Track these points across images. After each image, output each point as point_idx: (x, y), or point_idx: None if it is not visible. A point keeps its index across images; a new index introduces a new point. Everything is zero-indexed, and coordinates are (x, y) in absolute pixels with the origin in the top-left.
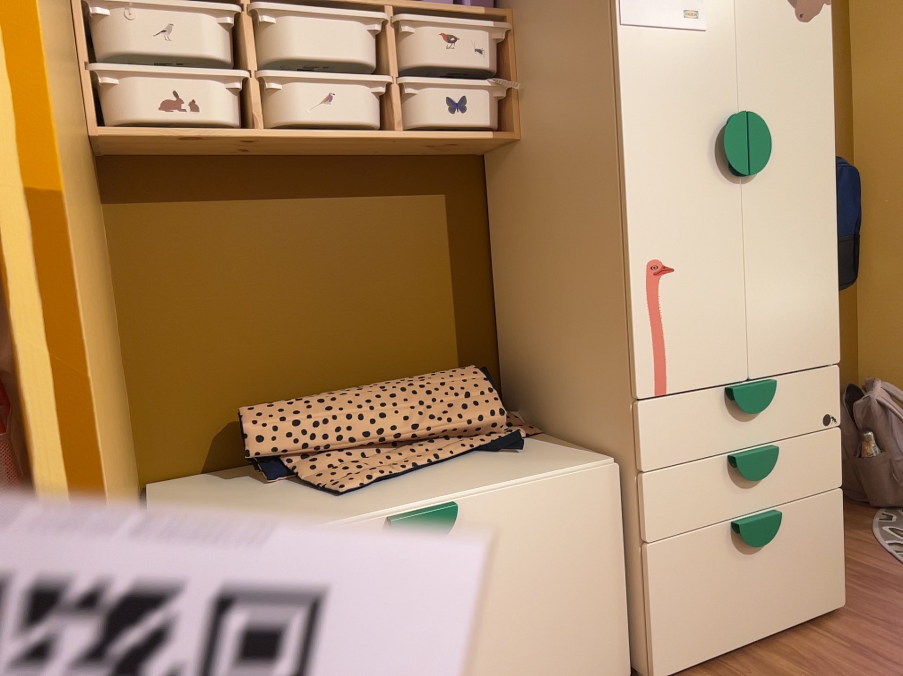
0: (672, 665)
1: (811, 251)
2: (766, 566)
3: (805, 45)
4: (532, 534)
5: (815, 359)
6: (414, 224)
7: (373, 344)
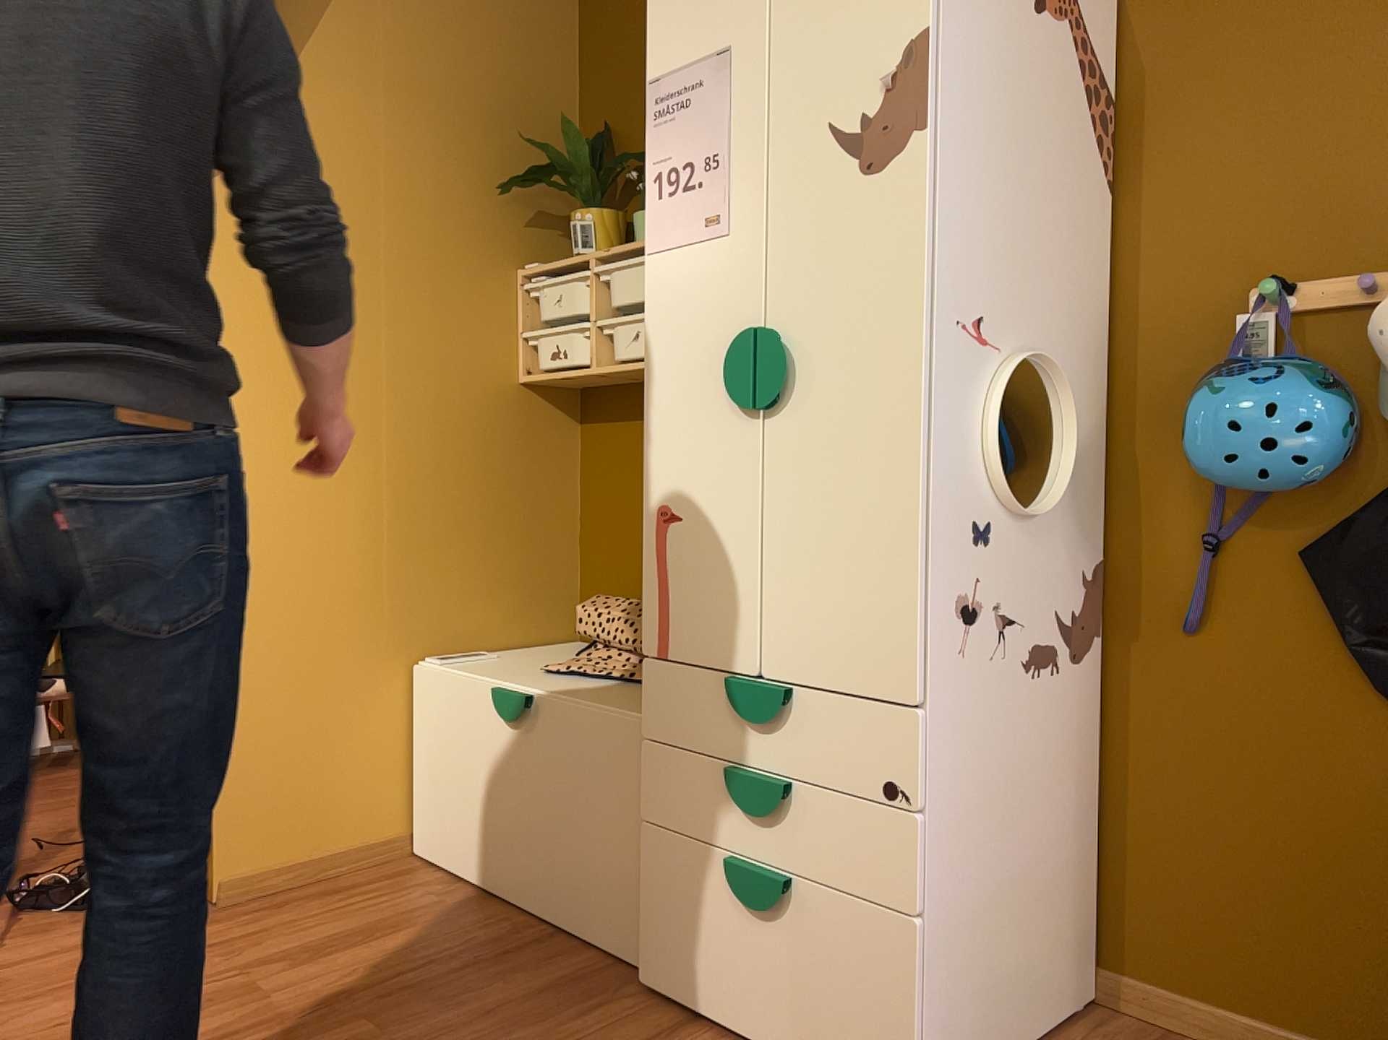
0: (655, 981)
1: (868, 517)
2: (774, 952)
3: (872, 208)
4: (579, 755)
5: (867, 687)
6: None
7: None
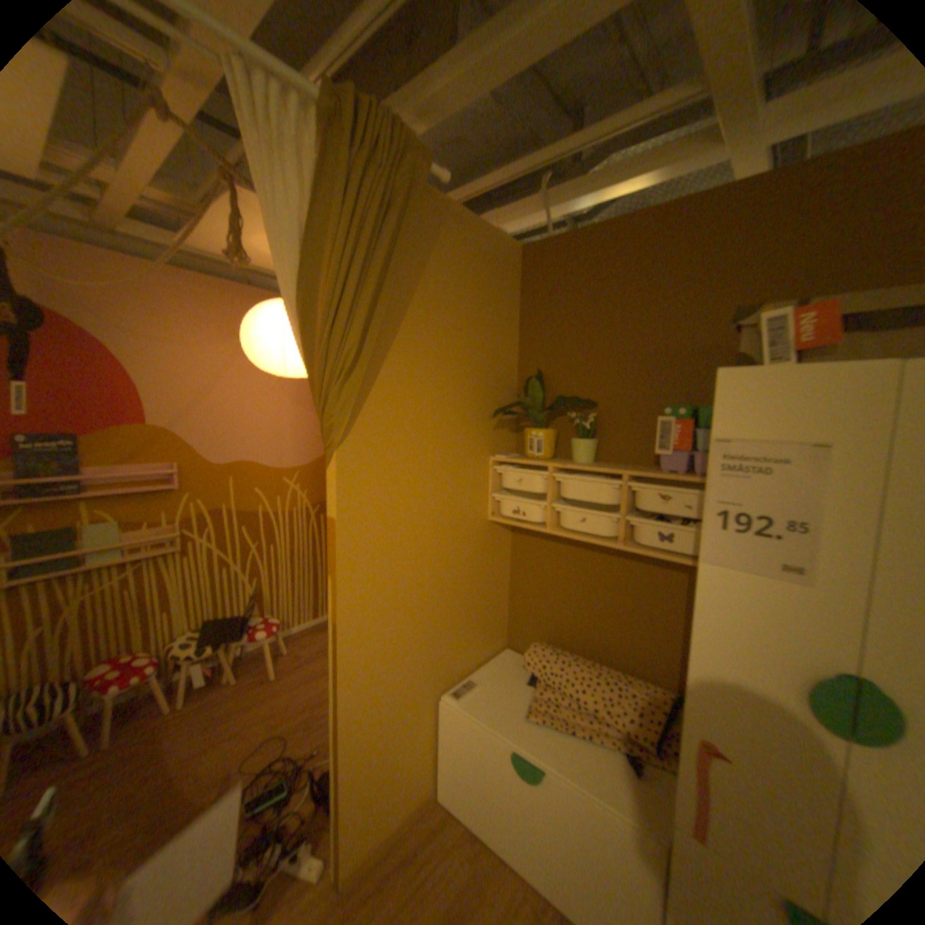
0: None
1: None
2: None
3: None
4: (589, 829)
5: None
6: (658, 586)
7: (618, 643)
